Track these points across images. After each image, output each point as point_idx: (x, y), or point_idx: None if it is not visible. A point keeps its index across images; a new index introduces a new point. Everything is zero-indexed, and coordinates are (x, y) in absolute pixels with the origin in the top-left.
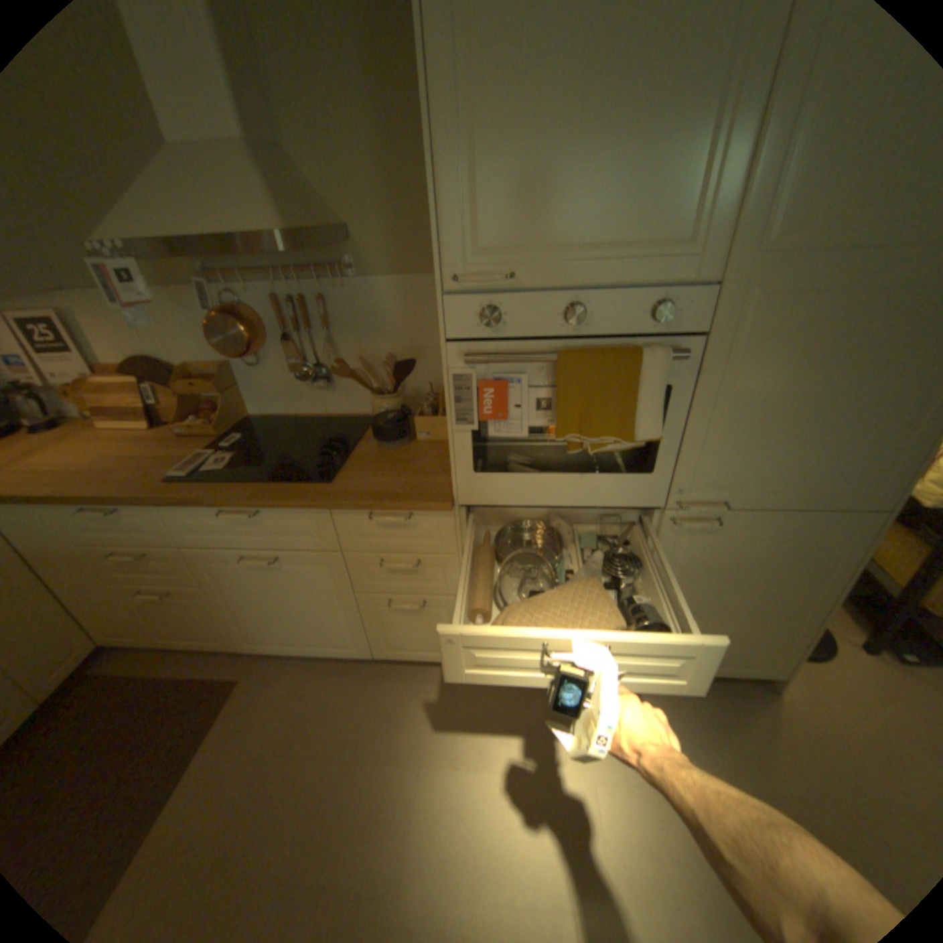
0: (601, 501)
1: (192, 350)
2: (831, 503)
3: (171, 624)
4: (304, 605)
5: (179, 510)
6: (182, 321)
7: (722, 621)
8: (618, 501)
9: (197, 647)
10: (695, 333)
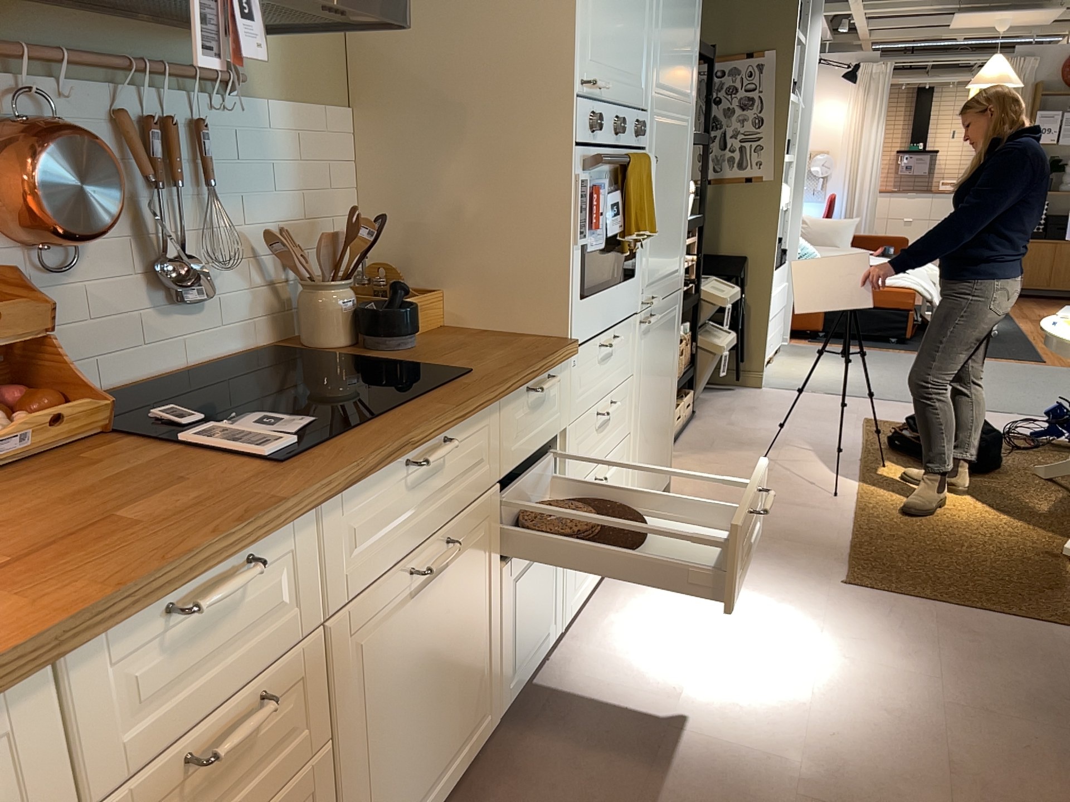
0: (623, 312)
1: None
2: (673, 285)
3: None
4: (454, 645)
5: (350, 496)
6: None
7: (654, 428)
8: (627, 310)
9: None
10: (643, 150)
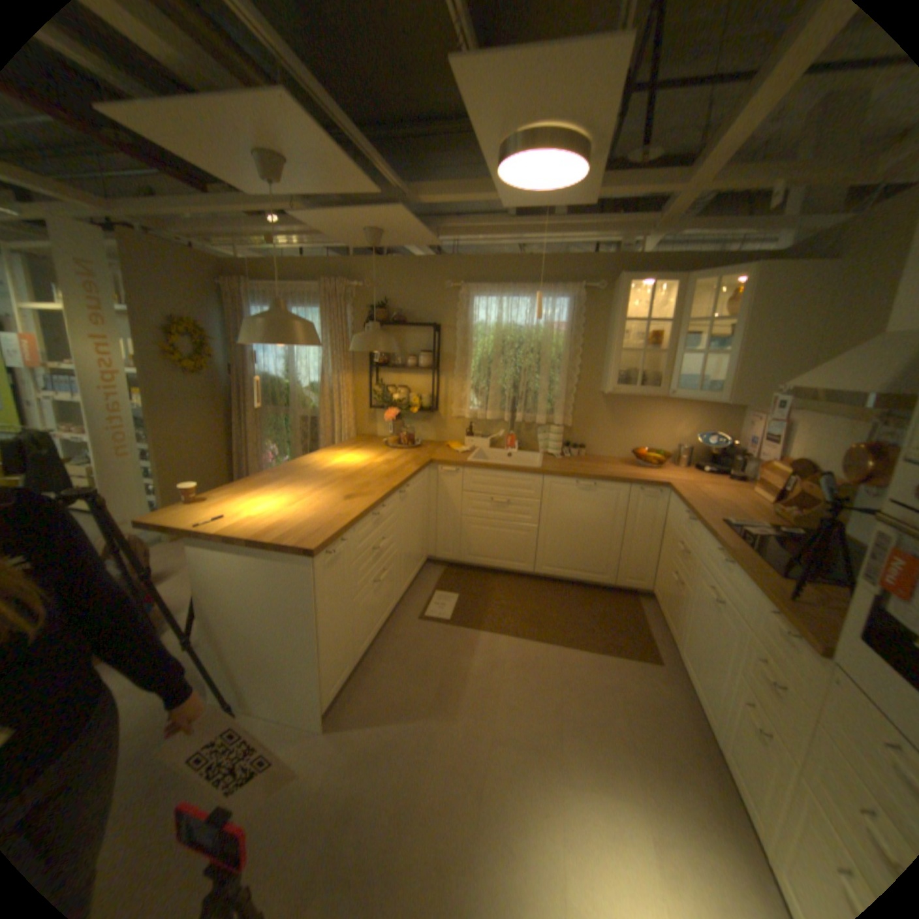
0: None
1: (841, 469)
2: None
3: (674, 605)
4: (717, 654)
5: (711, 537)
6: (849, 448)
7: None
8: None
9: (672, 631)
10: None
